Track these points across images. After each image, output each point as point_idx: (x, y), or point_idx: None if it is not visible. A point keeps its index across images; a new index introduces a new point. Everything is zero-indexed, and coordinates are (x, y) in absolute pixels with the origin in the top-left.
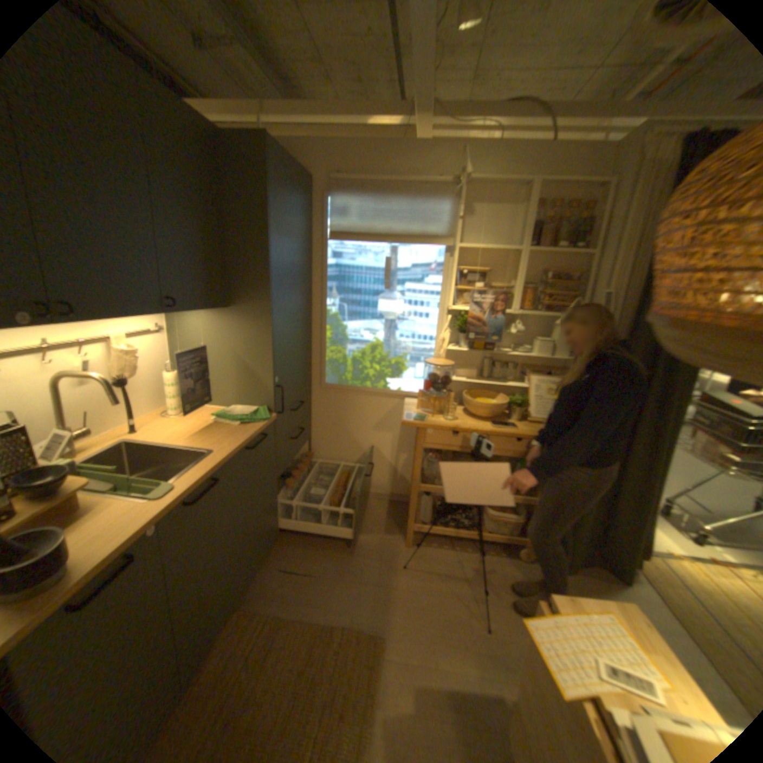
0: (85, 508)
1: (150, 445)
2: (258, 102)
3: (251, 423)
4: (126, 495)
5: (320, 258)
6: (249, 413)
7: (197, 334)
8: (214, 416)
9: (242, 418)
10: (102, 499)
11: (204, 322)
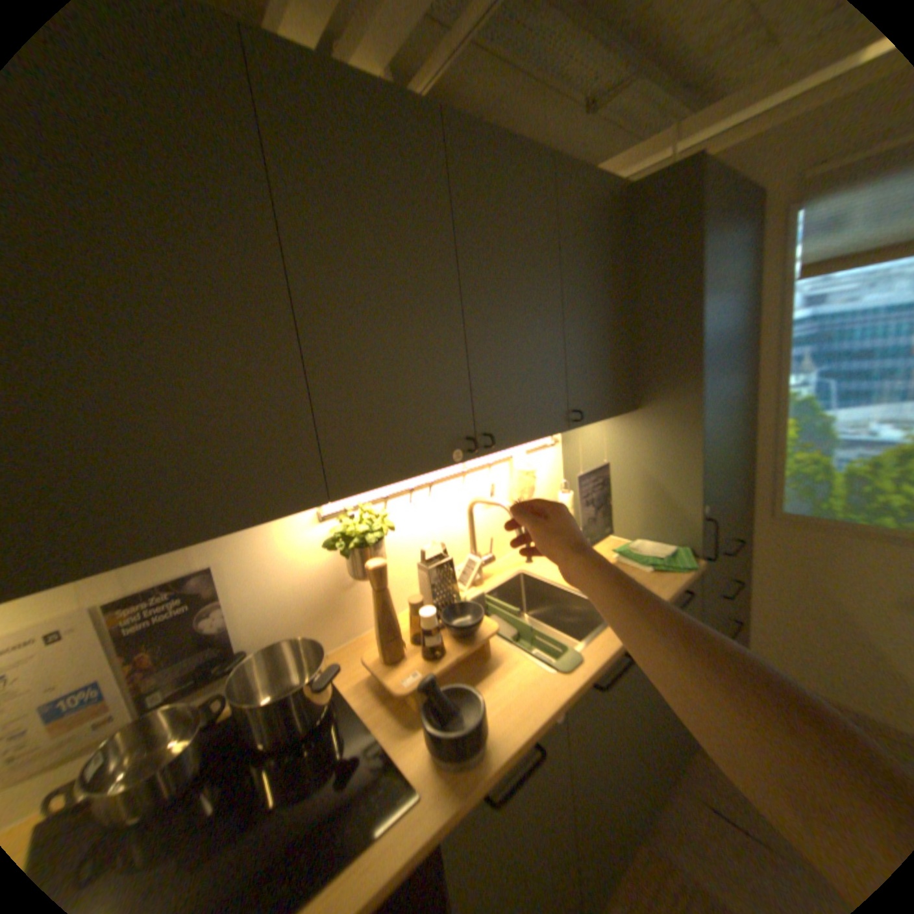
0: (494, 658)
1: (547, 582)
2: (673, 126)
3: (667, 572)
4: (531, 652)
5: (777, 312)
6: (664, 555)
7: (594, 445)
8: (615, 553)
9: (654, 562)
10: (508, 650)
11: (602, 431)
